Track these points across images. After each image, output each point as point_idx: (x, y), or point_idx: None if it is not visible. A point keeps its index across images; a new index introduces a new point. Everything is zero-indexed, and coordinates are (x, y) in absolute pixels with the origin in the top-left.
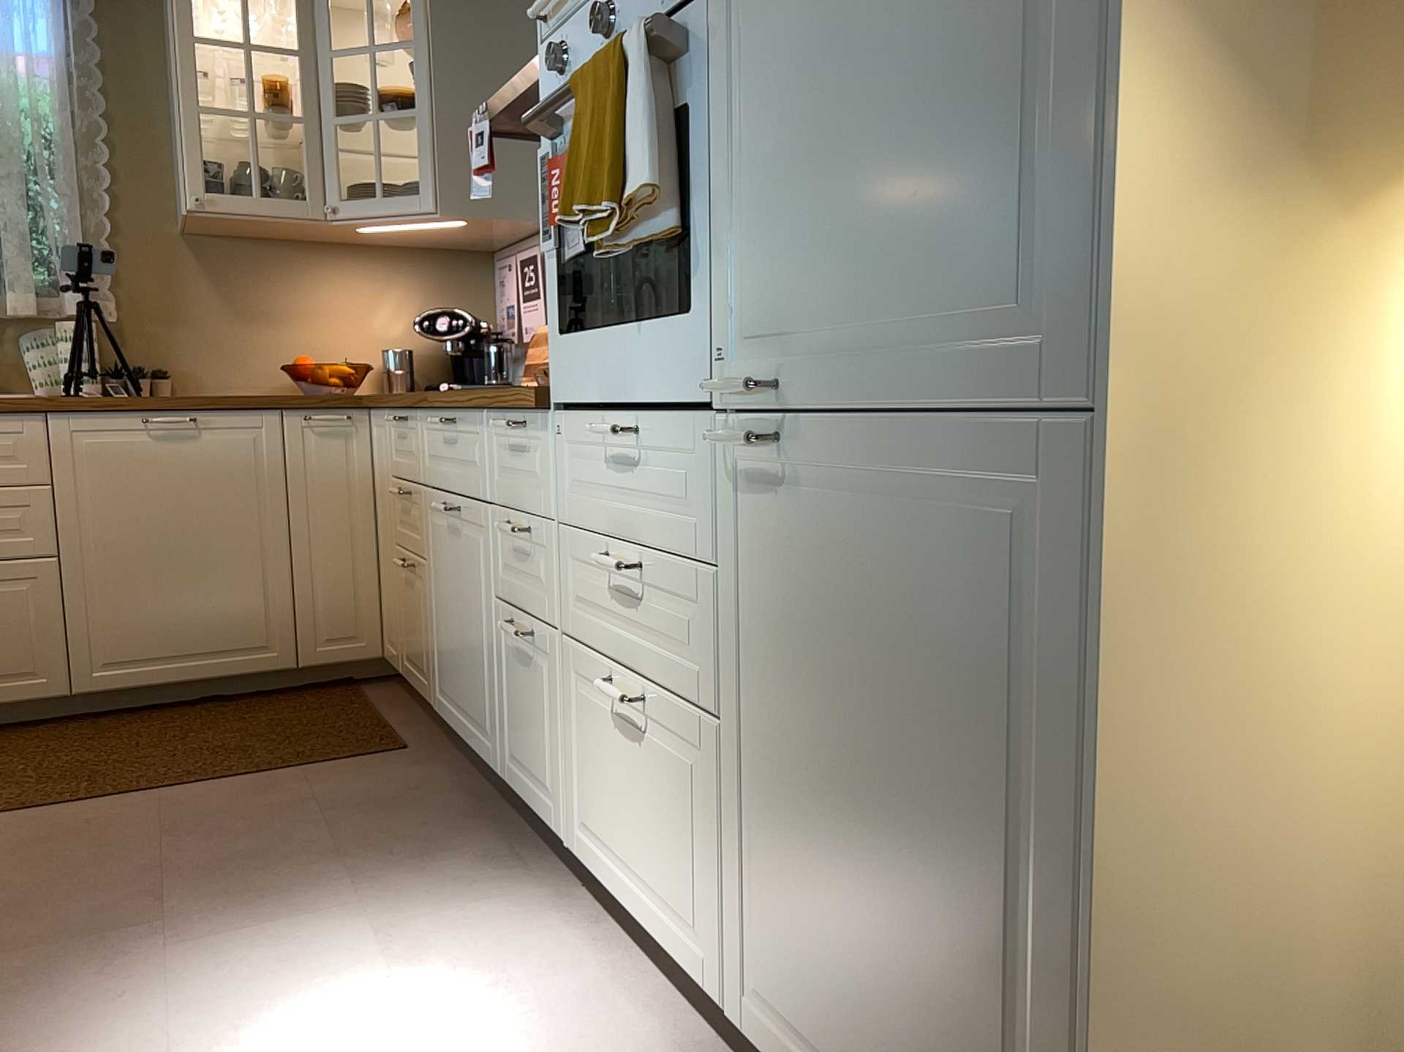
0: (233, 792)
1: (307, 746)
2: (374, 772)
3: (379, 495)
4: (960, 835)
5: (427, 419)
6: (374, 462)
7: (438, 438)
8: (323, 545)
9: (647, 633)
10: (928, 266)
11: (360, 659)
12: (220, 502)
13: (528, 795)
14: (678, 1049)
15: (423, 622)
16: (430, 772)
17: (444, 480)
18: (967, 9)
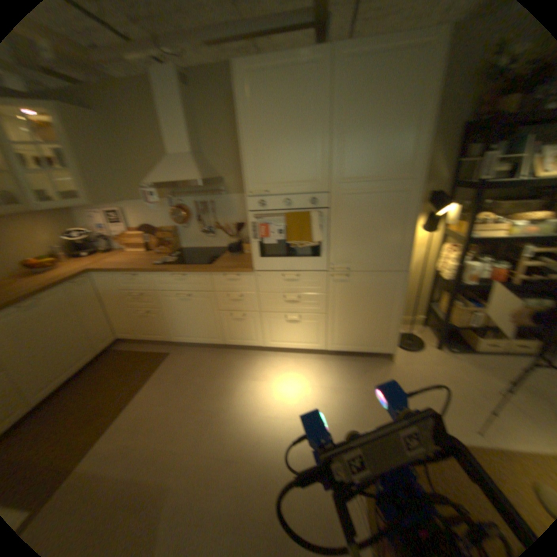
0: (149, 388)
1: (138, 369)
2: (171, 362)
3: (101, 297)
4: (377, 312)
5: (154, 274)
6: (93, 288)
7: (166, 279)
8: (86, 318)
9: (297, 305)
10: (377, 255)
11: (107, 343)
12: (50, 322)
13: (239, 342)
14: (310, 358)
15: (156, 323)
16: (185, 354)
17: (174, 288)
18: (386, 228)
